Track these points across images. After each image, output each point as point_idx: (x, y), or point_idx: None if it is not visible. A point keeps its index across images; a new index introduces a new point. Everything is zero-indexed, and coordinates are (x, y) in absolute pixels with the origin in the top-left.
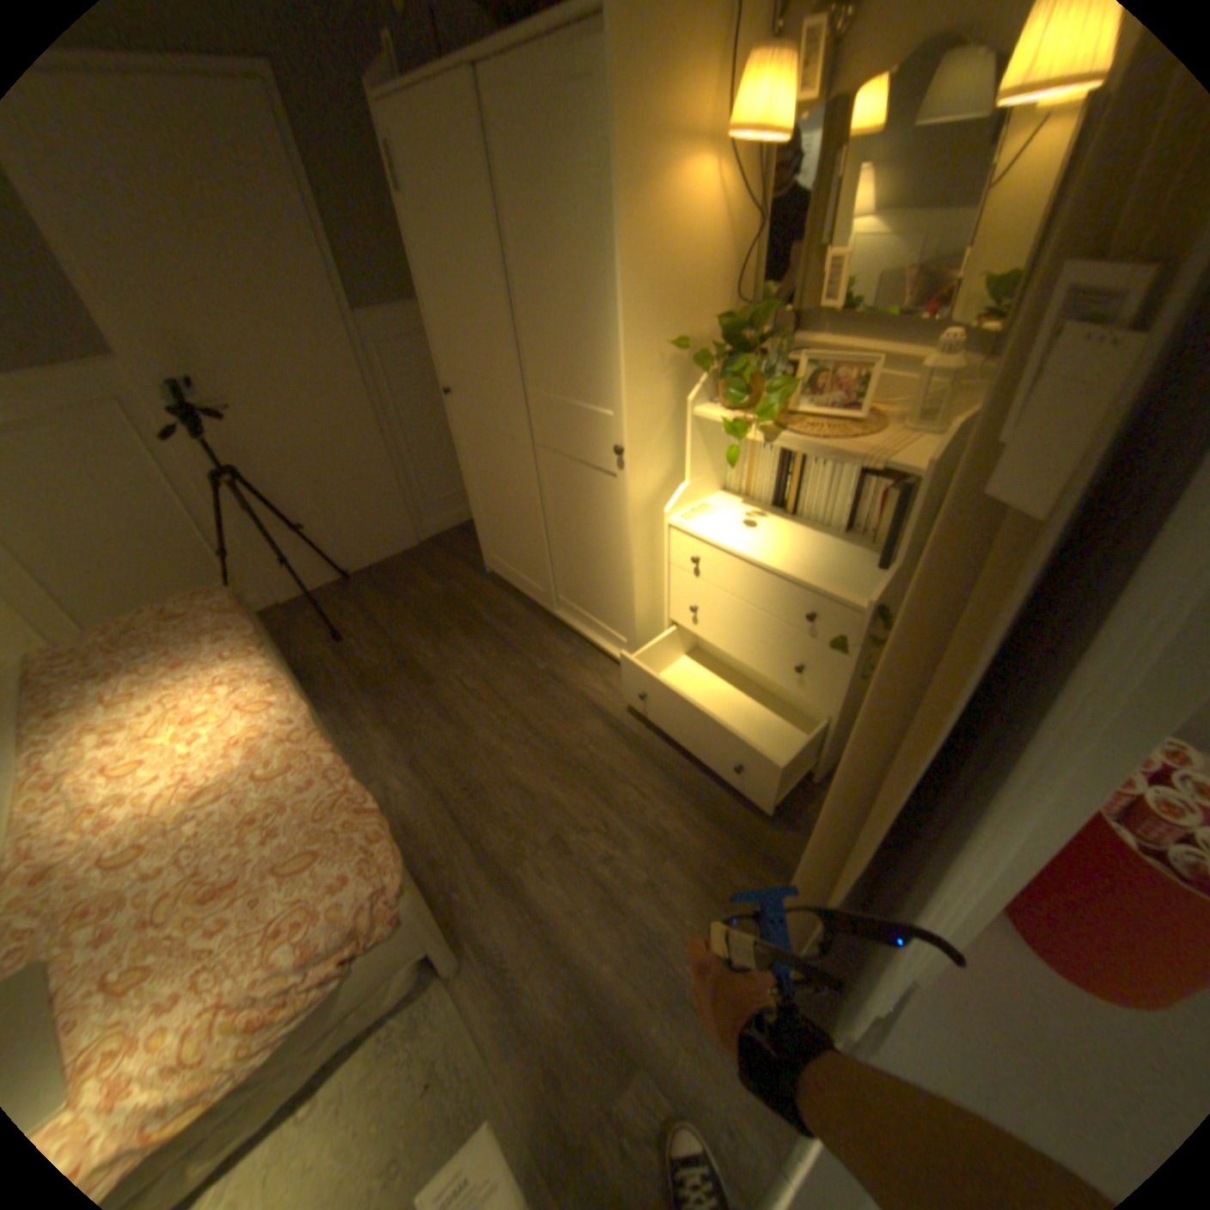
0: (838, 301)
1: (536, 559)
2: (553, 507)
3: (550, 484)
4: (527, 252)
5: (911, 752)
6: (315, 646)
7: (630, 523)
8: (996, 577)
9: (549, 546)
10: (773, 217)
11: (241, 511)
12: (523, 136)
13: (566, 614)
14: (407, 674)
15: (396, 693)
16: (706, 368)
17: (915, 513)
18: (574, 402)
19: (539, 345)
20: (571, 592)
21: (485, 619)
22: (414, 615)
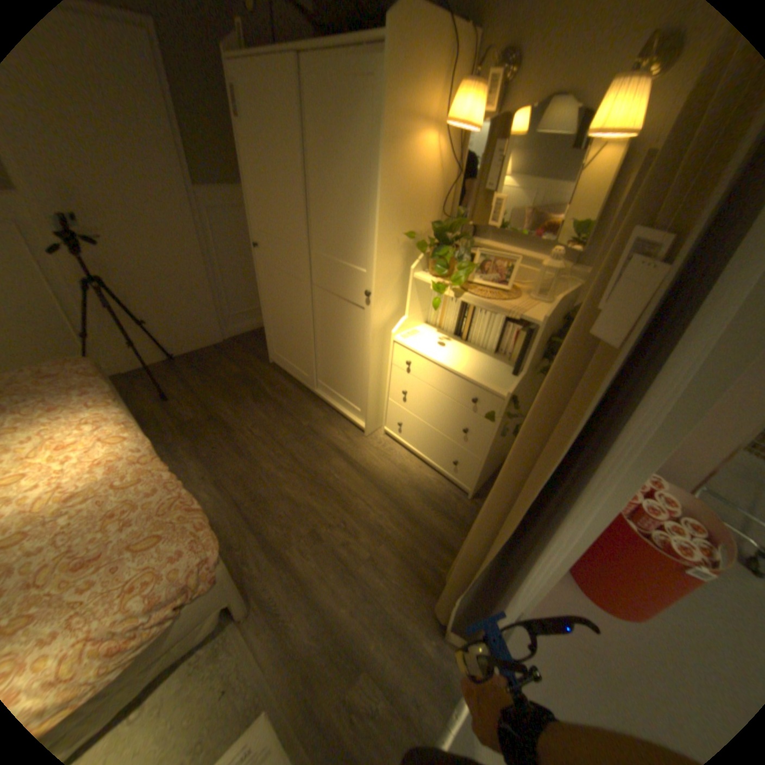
0: (498, 223)
1: (306, 356)
2: (321, 324)
3: (320, 309)
4: (321, 168)
5: (539, 471)
6: (148, 403)
7: (370, 338)
8: (589, 377)
9: (316, 348)
10: (466, 171)
11: (101, 308)
12: (326, 100)
13: (322, 392)
14: (214, 425)
15: (206, 437)
16: (424, 251)
17: (535, 345)
18: (342, 261)
19: (323, 224)
20: (327, 378)
21: (269, 392)
22: (220, 387)
